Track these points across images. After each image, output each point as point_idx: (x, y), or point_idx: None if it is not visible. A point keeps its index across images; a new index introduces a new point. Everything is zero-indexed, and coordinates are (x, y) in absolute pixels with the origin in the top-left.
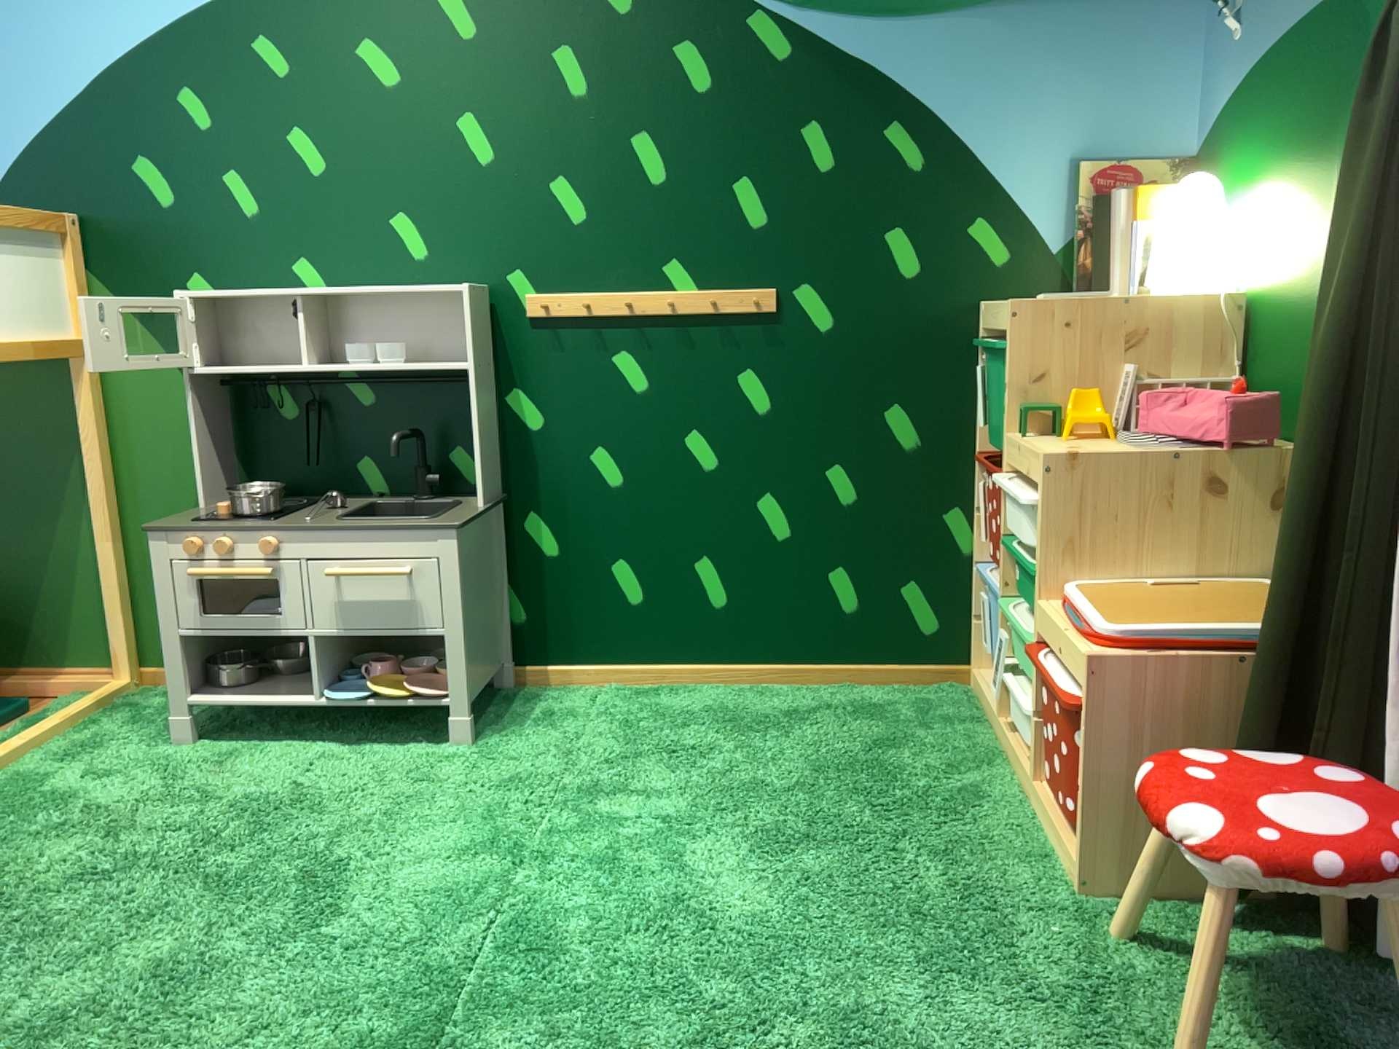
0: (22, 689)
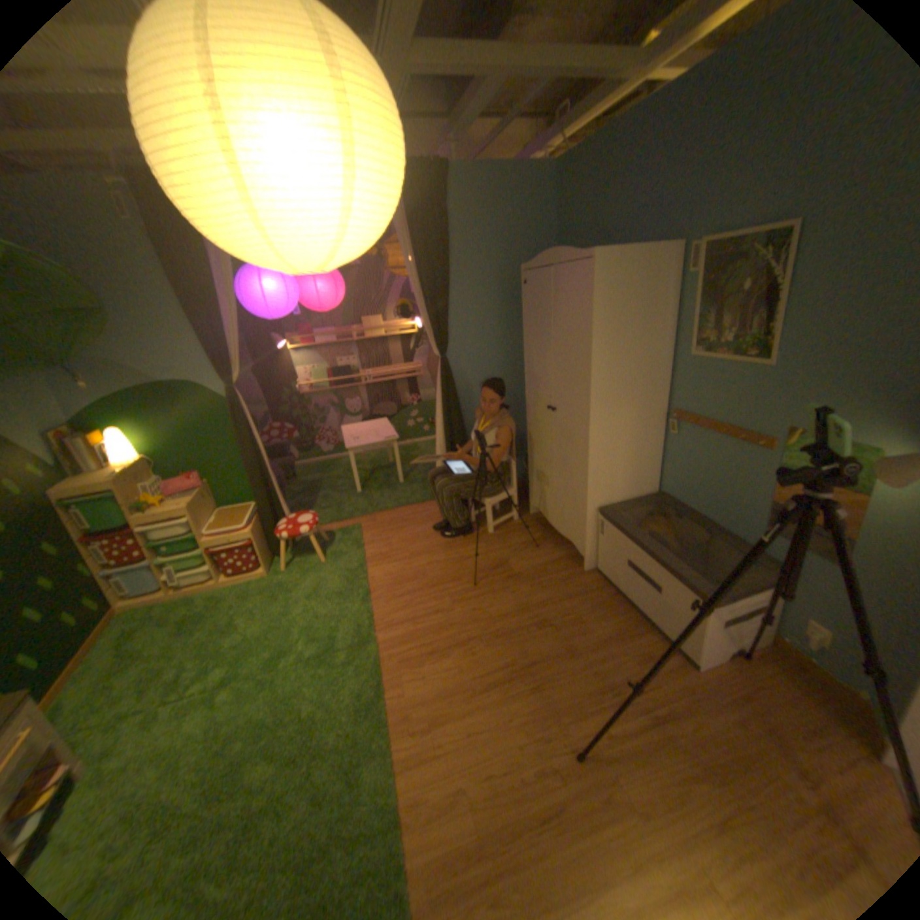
0: None
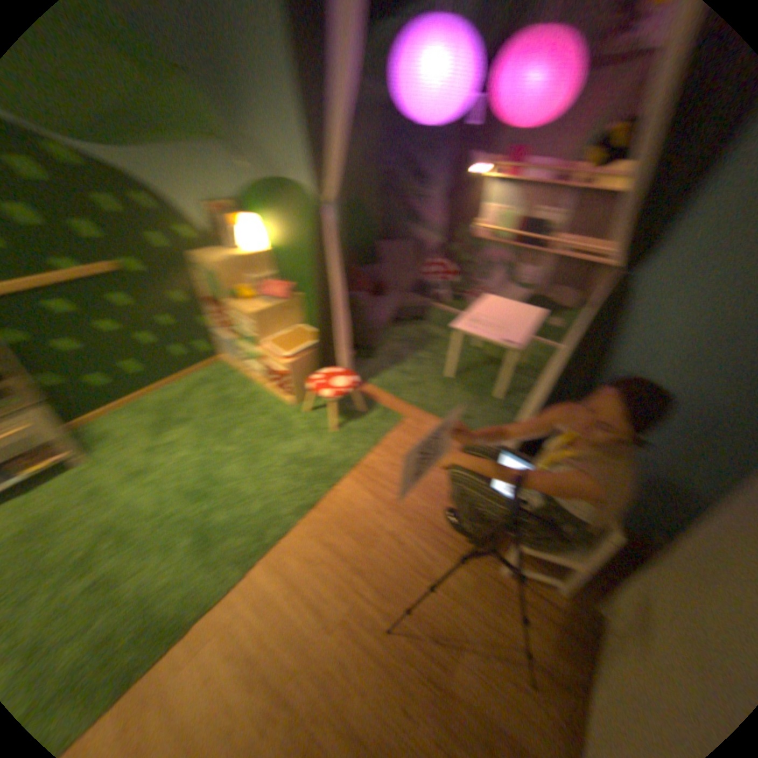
0: None
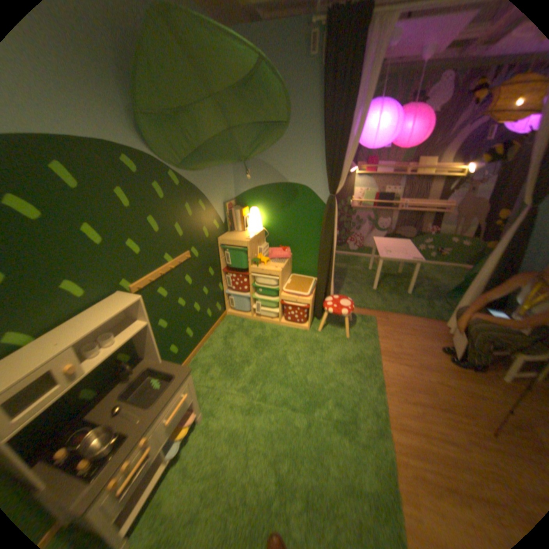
0: None
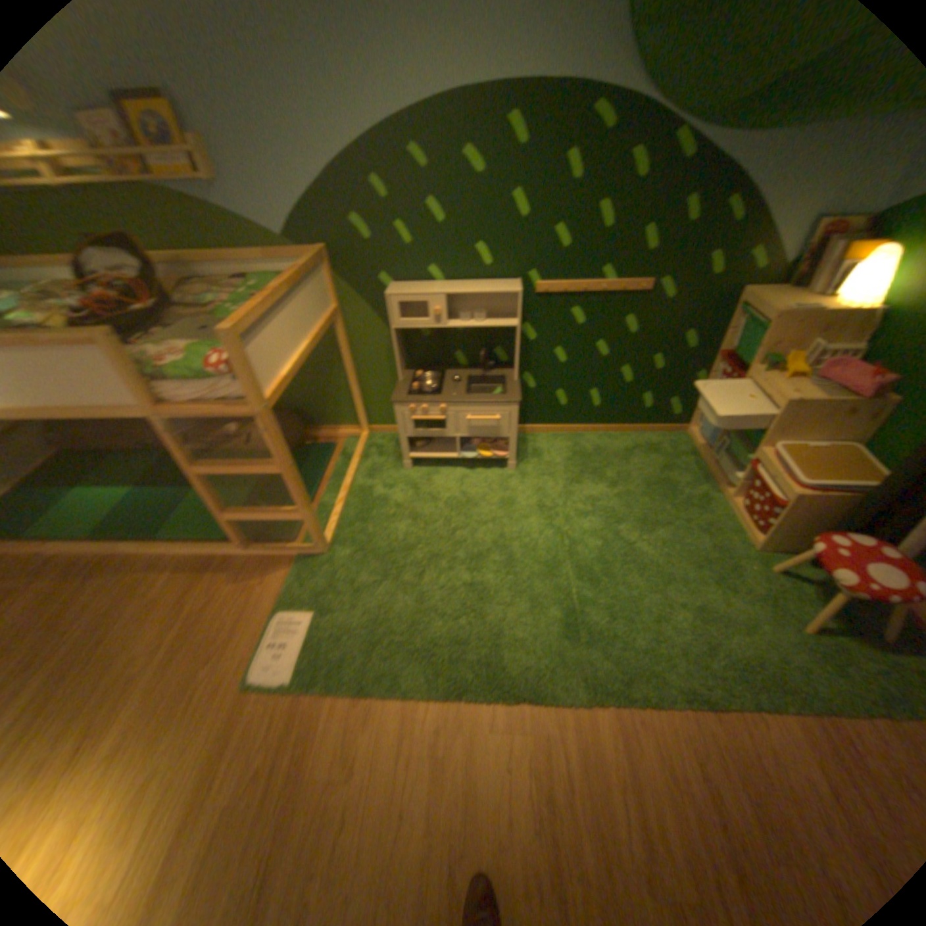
0: (329, 436)
